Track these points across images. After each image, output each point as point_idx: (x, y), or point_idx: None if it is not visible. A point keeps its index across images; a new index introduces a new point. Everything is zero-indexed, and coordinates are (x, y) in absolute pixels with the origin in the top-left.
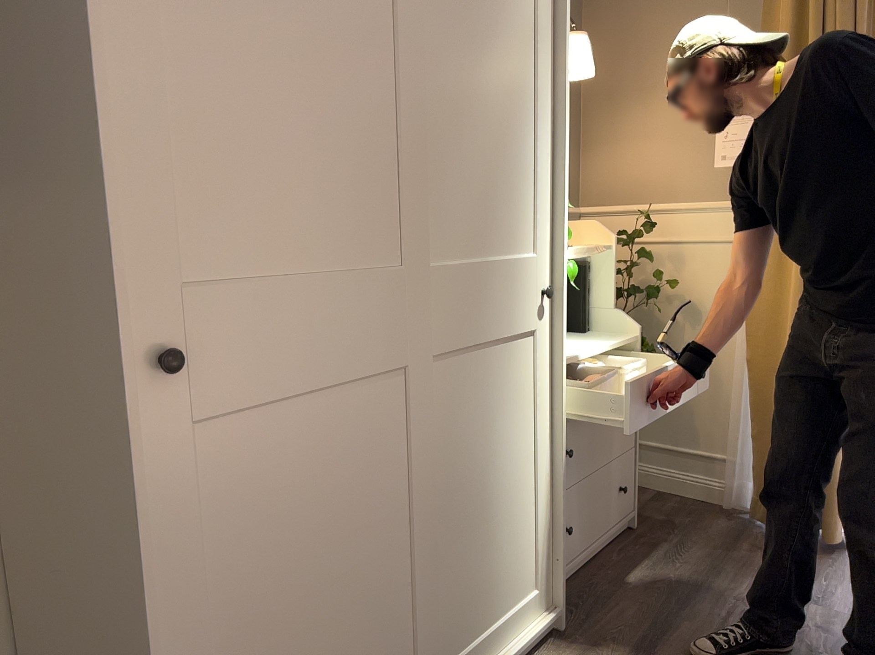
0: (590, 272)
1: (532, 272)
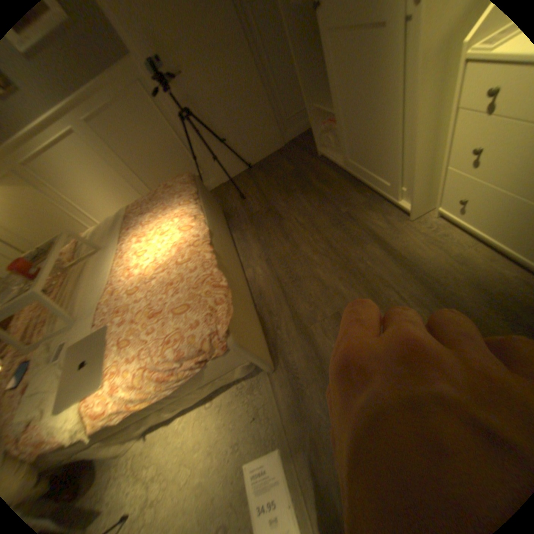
0: None
1: None
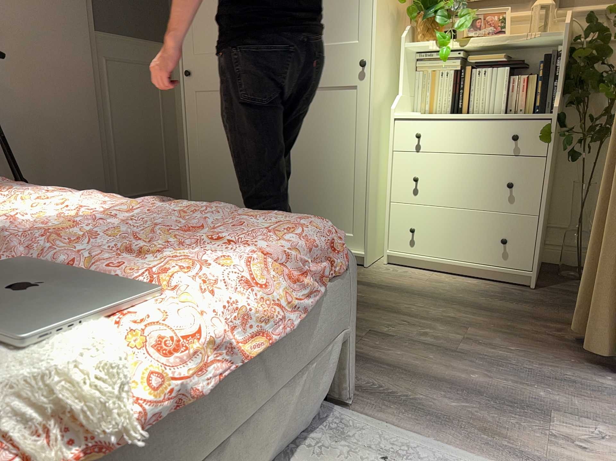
0: (559, 60)
1: (351, 52)
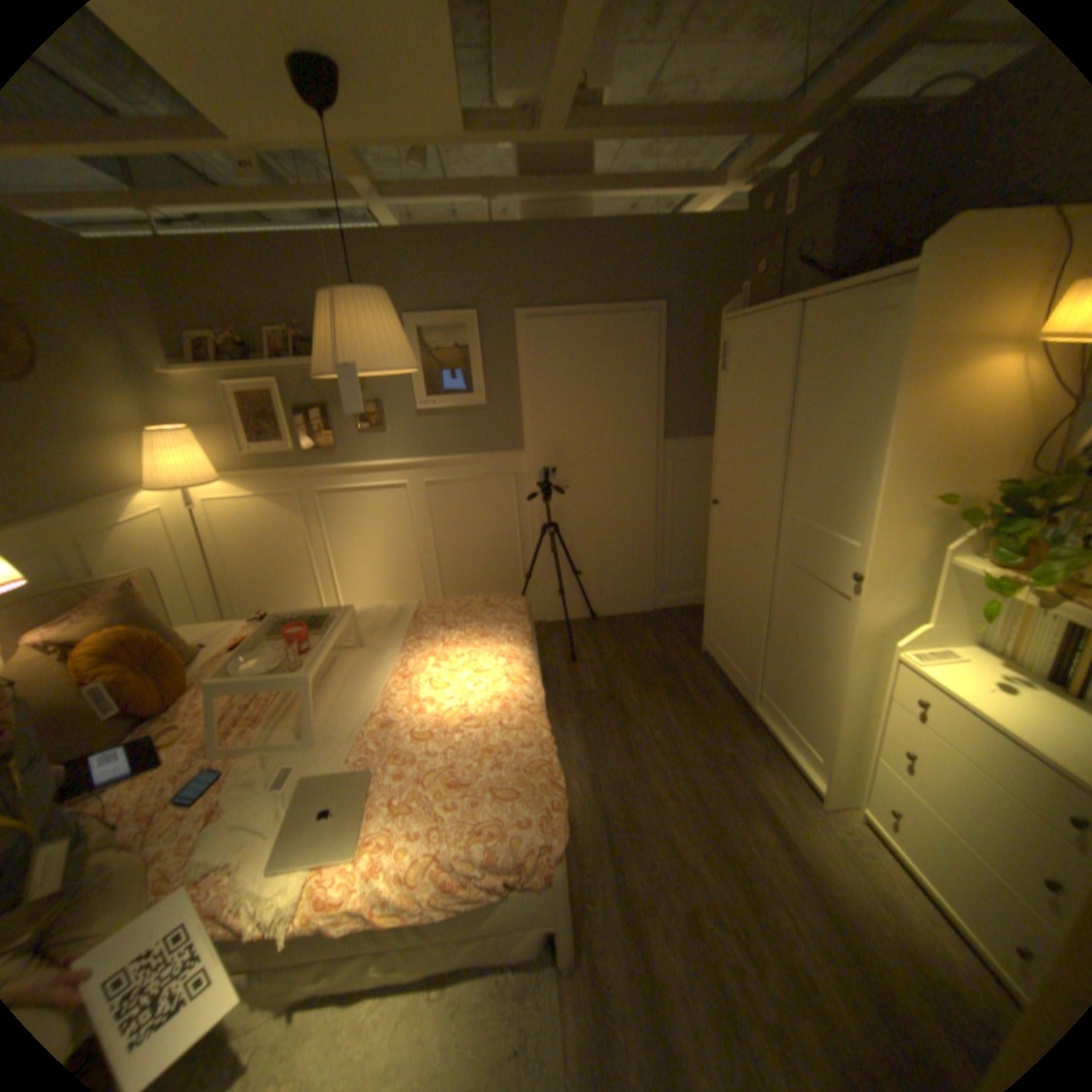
0: None
1: (851, 556)
